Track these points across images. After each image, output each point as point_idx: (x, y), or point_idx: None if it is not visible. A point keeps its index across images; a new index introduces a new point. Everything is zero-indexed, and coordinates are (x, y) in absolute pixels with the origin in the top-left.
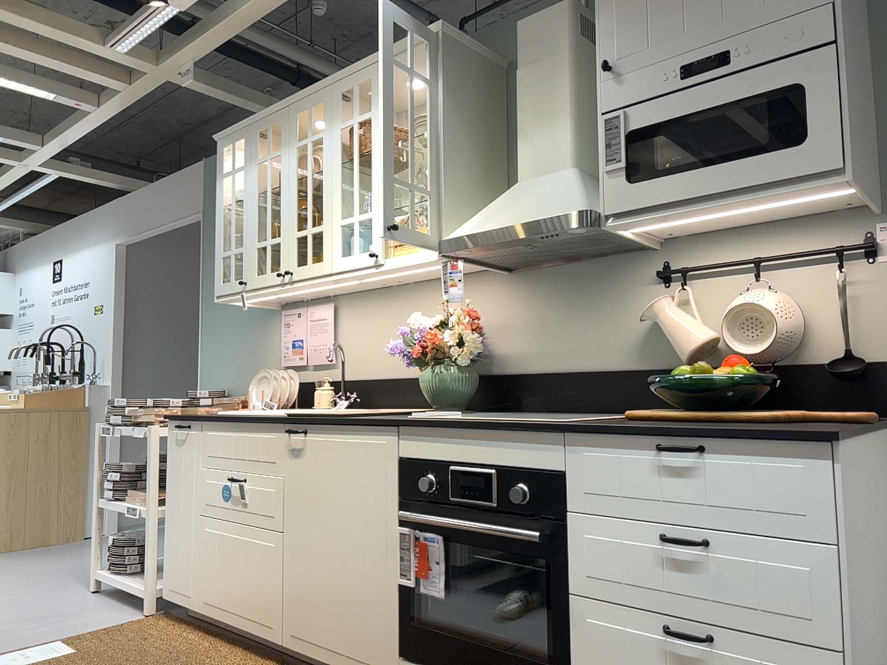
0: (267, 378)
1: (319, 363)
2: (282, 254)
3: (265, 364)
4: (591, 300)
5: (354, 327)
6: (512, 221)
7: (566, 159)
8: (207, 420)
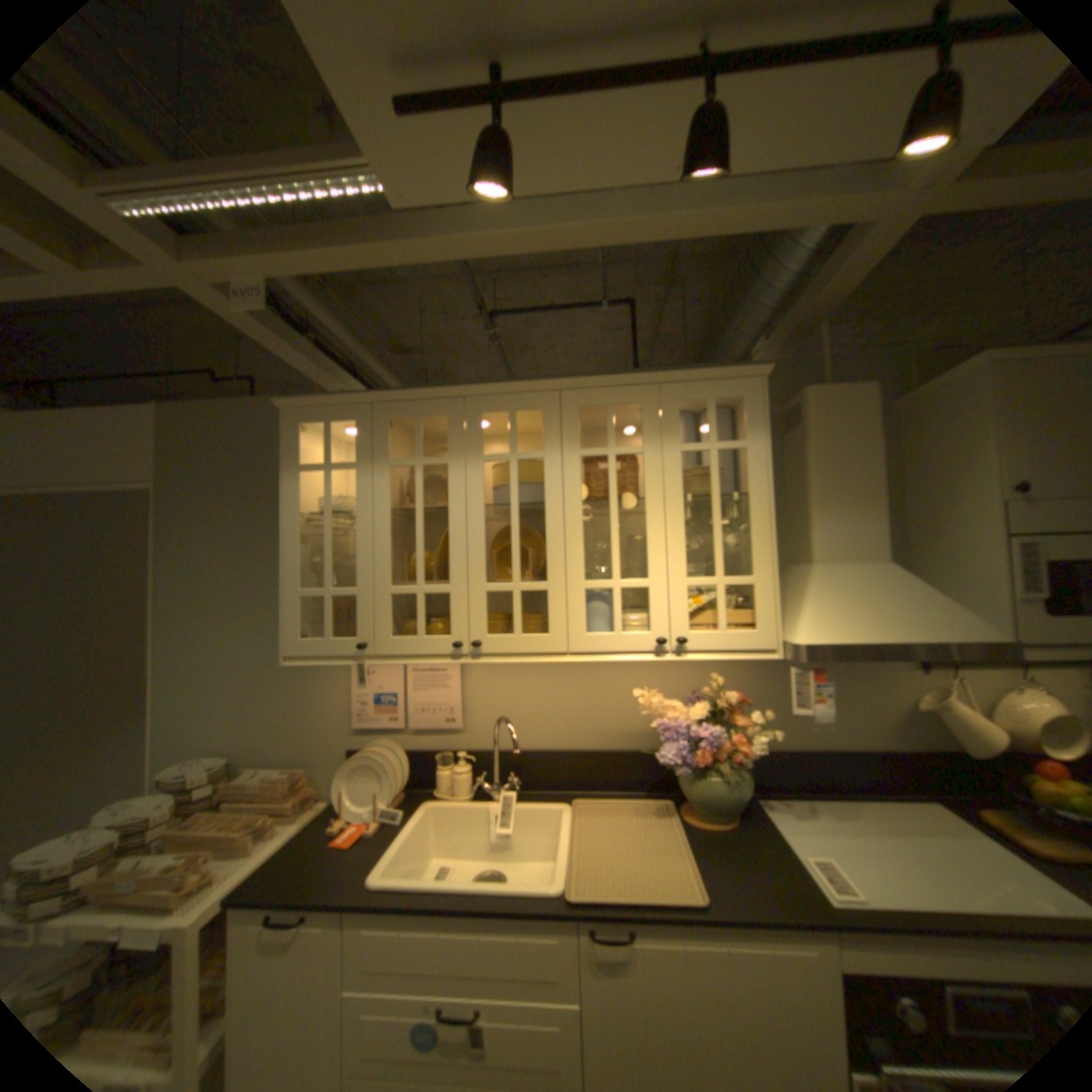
0: (367, 767)
1: (434, 727)
2: (457, 613)
3: (314, 722)
4: (847, 680)
5: (497, 683)
6: (911, 637)
7: (885, 551)
8: (366, 915)
